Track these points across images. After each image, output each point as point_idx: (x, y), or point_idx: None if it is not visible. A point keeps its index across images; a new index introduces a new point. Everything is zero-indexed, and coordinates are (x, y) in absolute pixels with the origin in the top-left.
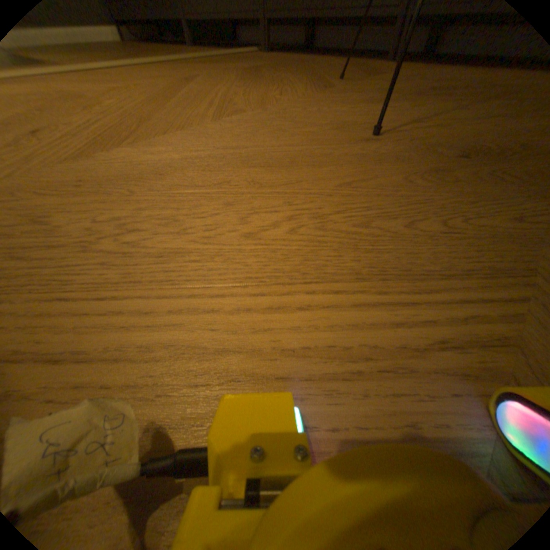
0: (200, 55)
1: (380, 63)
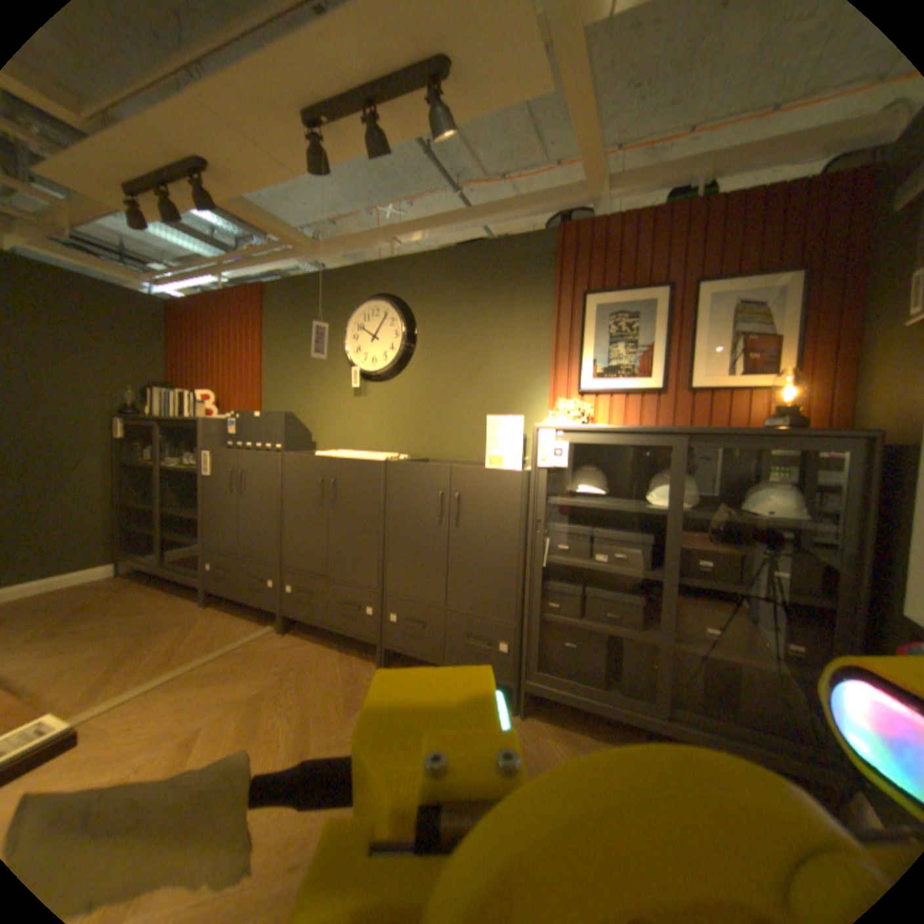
0: (210, 657)
1: (371, 669)
